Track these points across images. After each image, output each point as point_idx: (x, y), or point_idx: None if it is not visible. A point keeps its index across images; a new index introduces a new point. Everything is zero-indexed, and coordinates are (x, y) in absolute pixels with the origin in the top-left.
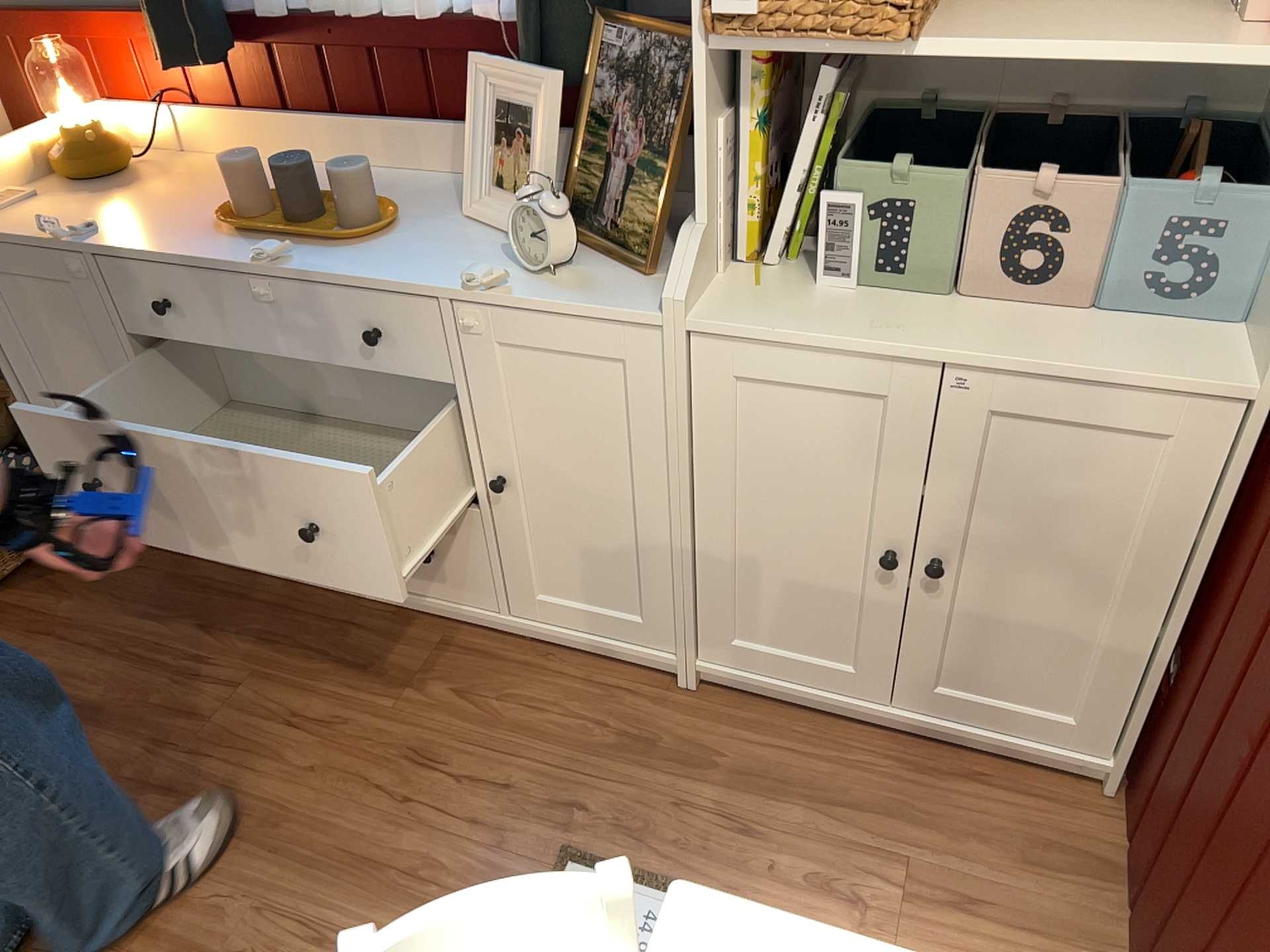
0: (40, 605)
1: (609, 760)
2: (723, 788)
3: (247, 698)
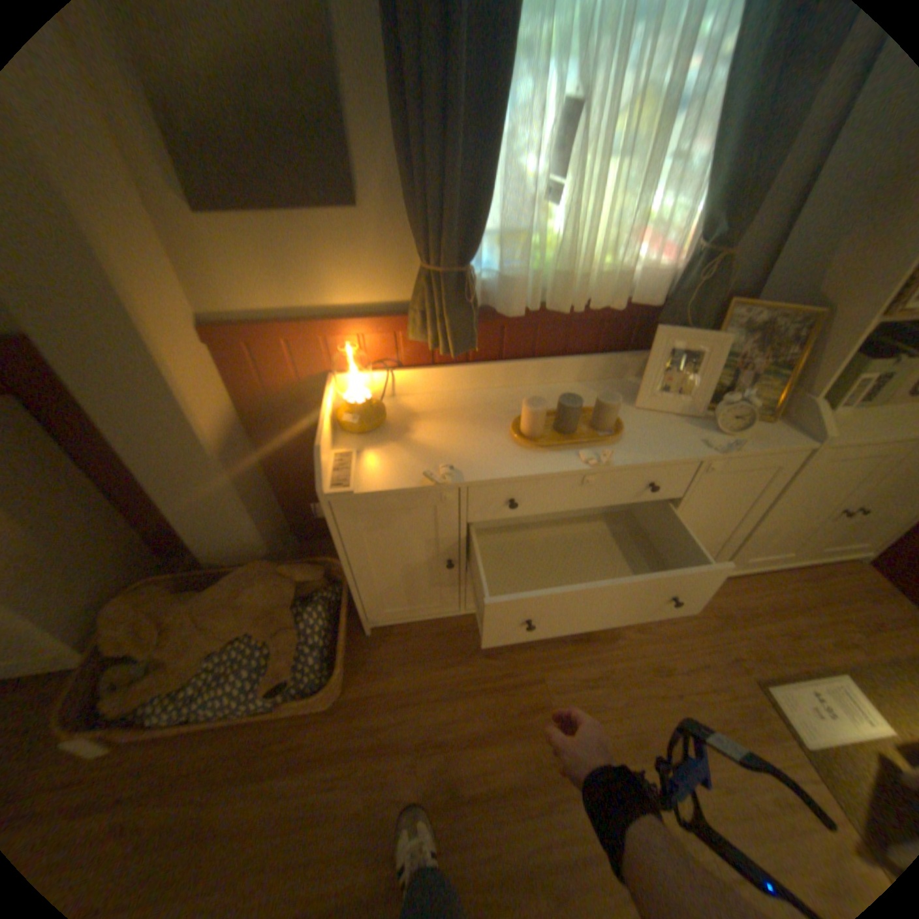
0: (372, 696)
1: (728, 636)
2: (775, 626)
3: (554, 690)
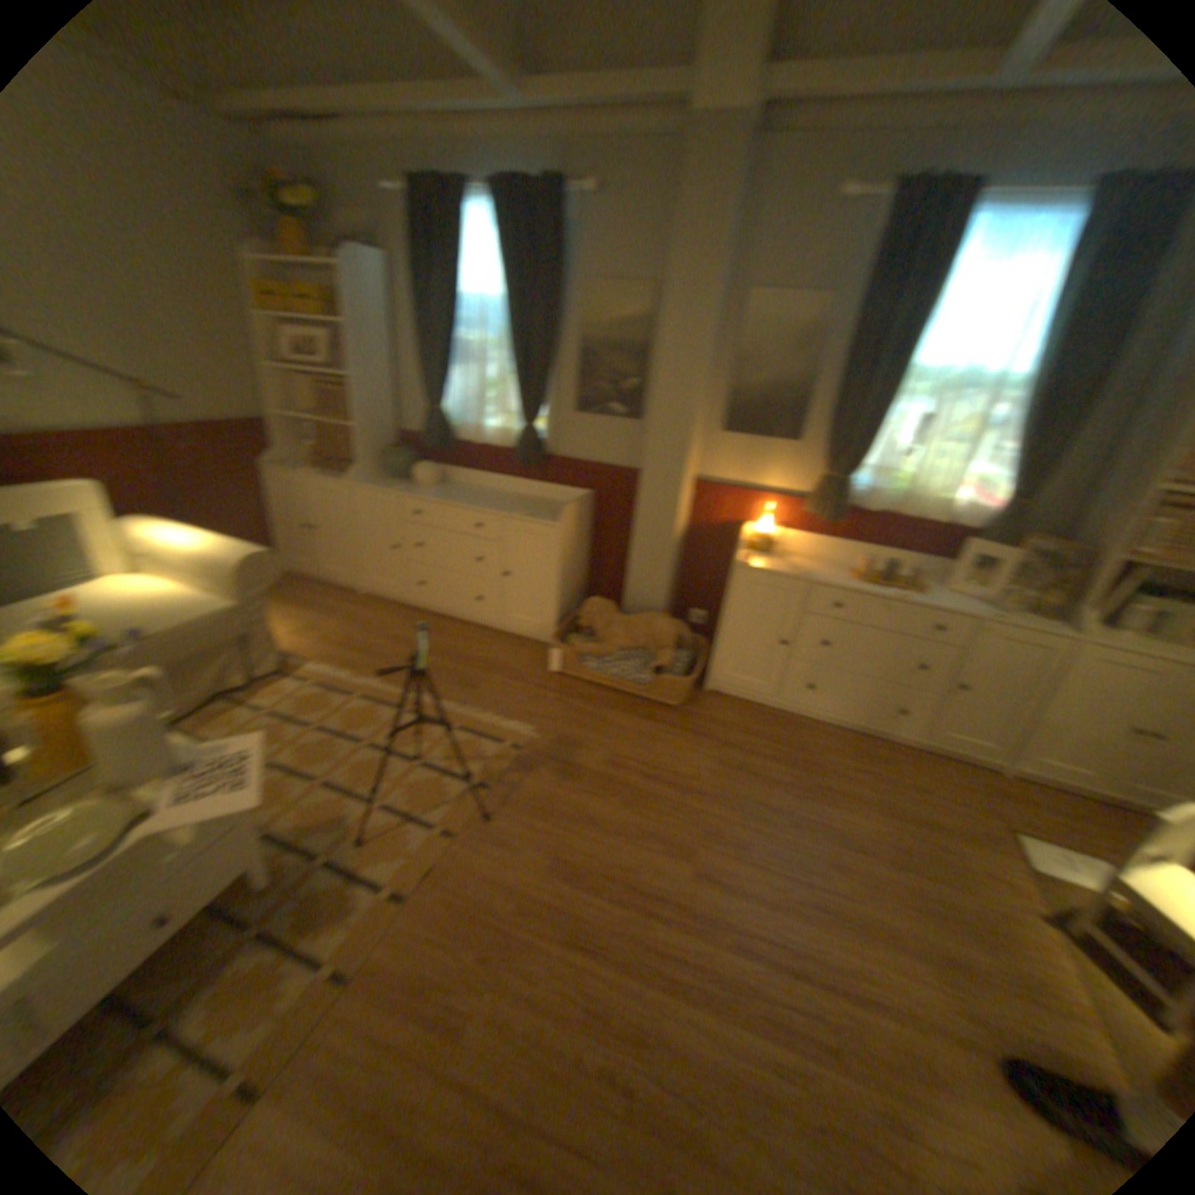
0: (702, 714)
1: (1000, 802)
2: (1053, 817)
3: (830, 762)
